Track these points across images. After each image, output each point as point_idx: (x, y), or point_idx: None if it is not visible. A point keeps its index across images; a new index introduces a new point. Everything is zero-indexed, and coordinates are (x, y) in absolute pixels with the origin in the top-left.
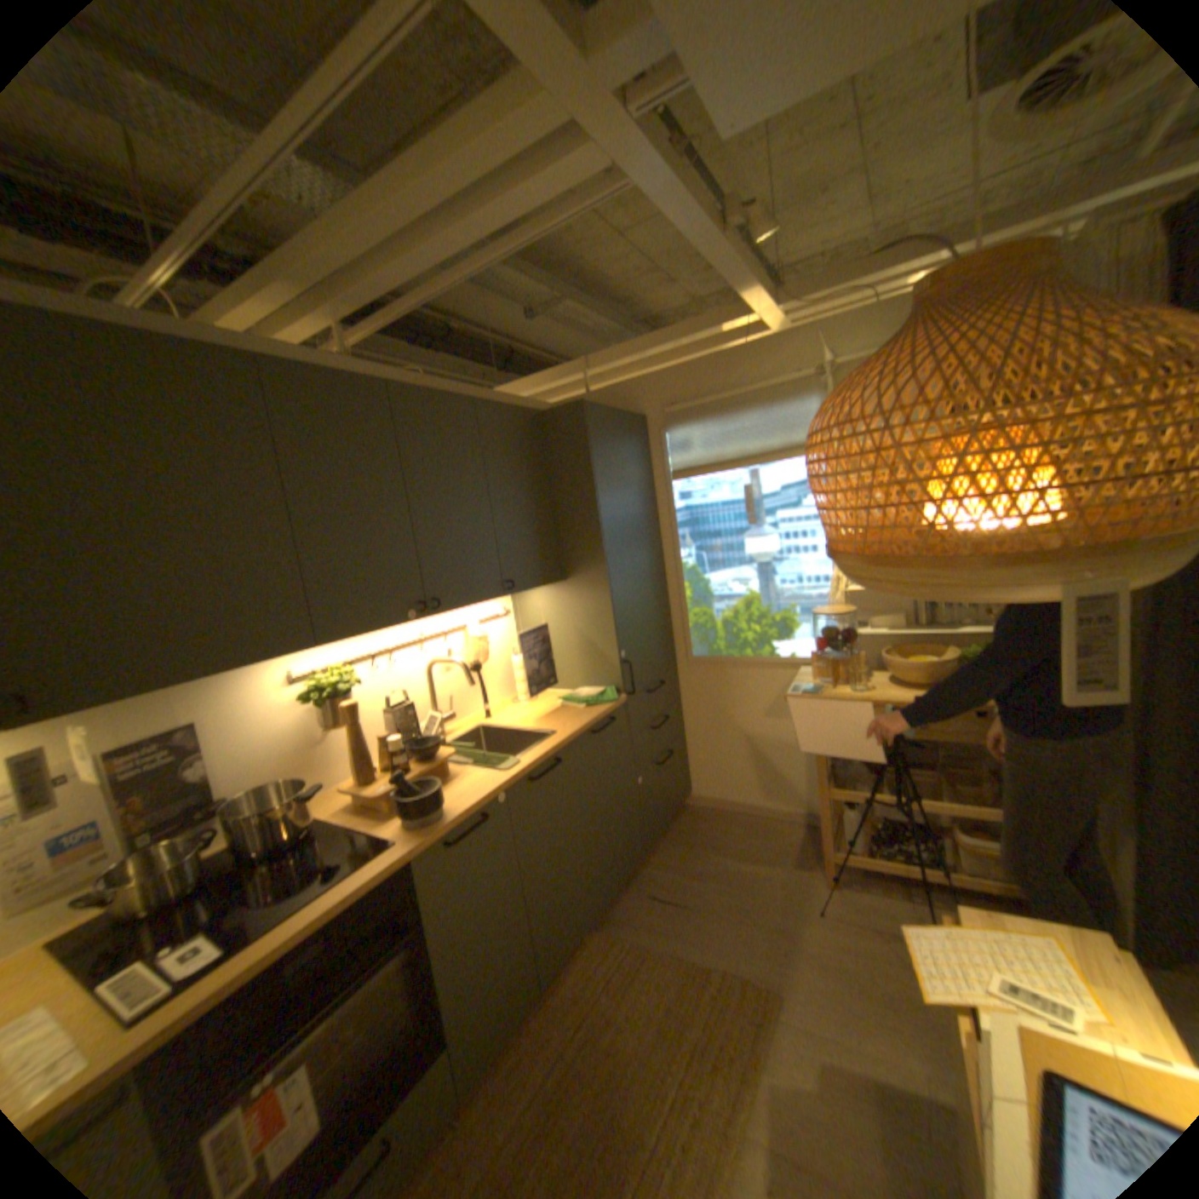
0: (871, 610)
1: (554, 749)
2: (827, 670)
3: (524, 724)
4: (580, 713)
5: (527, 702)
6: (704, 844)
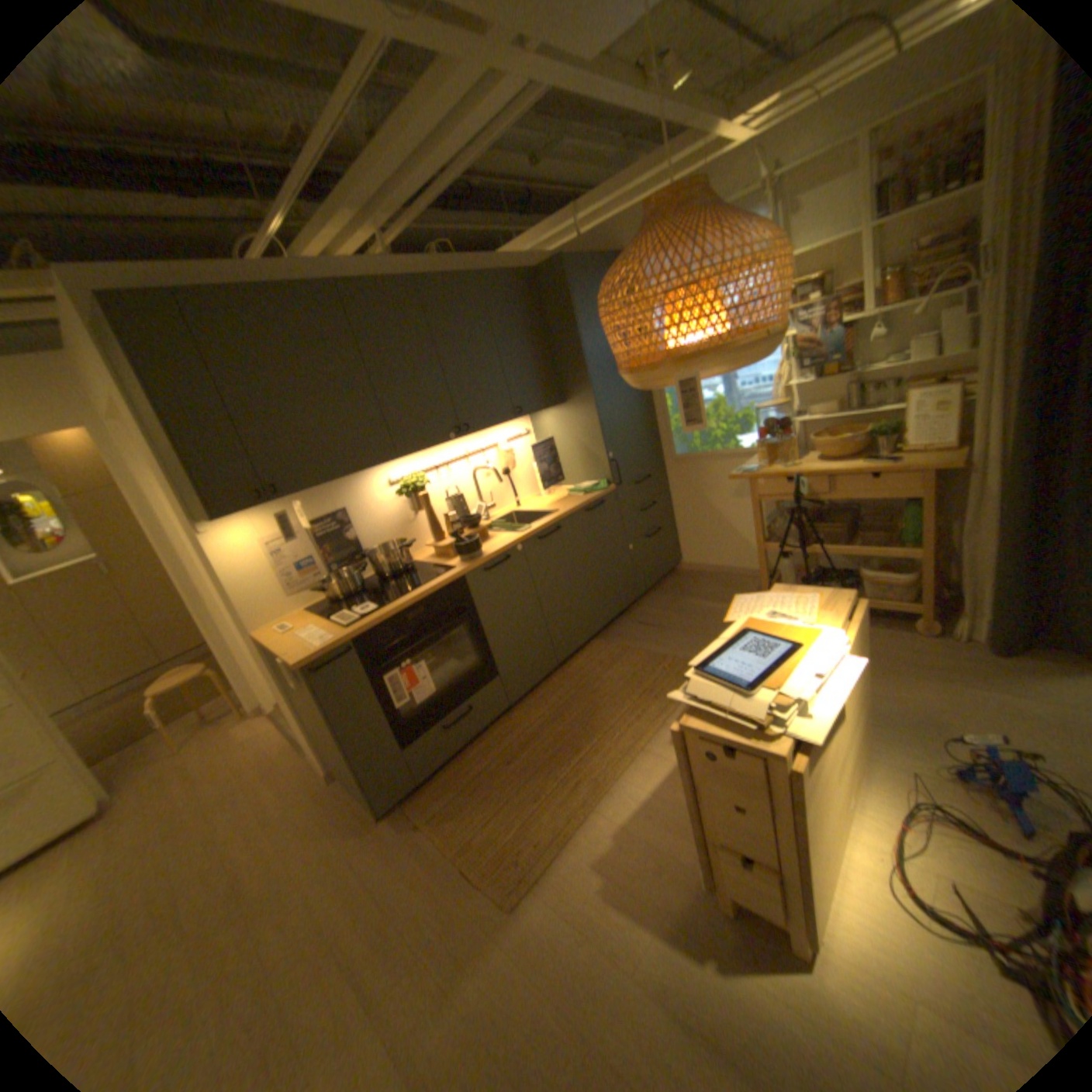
0: (813, 400)
1: (555, 521)
2: (767, 454)
3: (540, 509)
4: (578, 499)
5: (545, 496)
6: (684, 592)
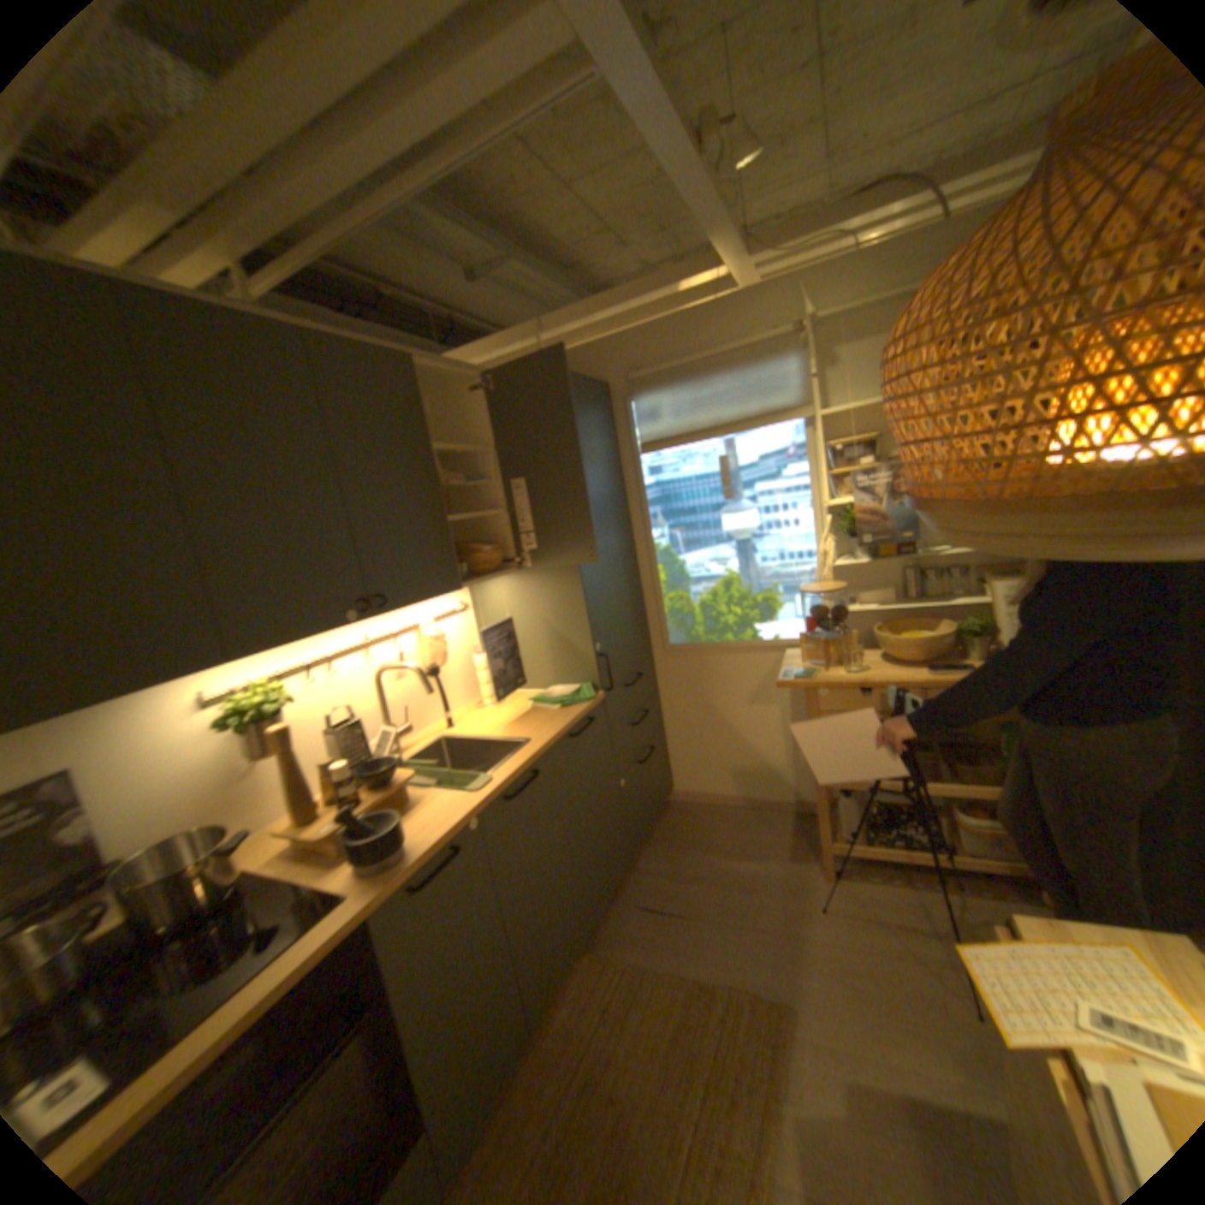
0: (857, 585)
1: (530, 761)
2: (817, 652)
3: (492, 733)
4: (555, 716)
5: (493, 707)
6: (691, 843)
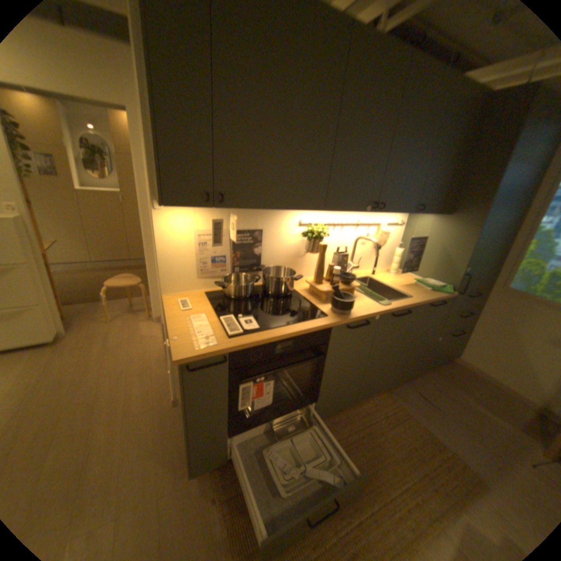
0: None
1: (411, 306)
2: None
3: (393, 285)
4: (428, 292)
5: (395, 274)
6: (460, 386)
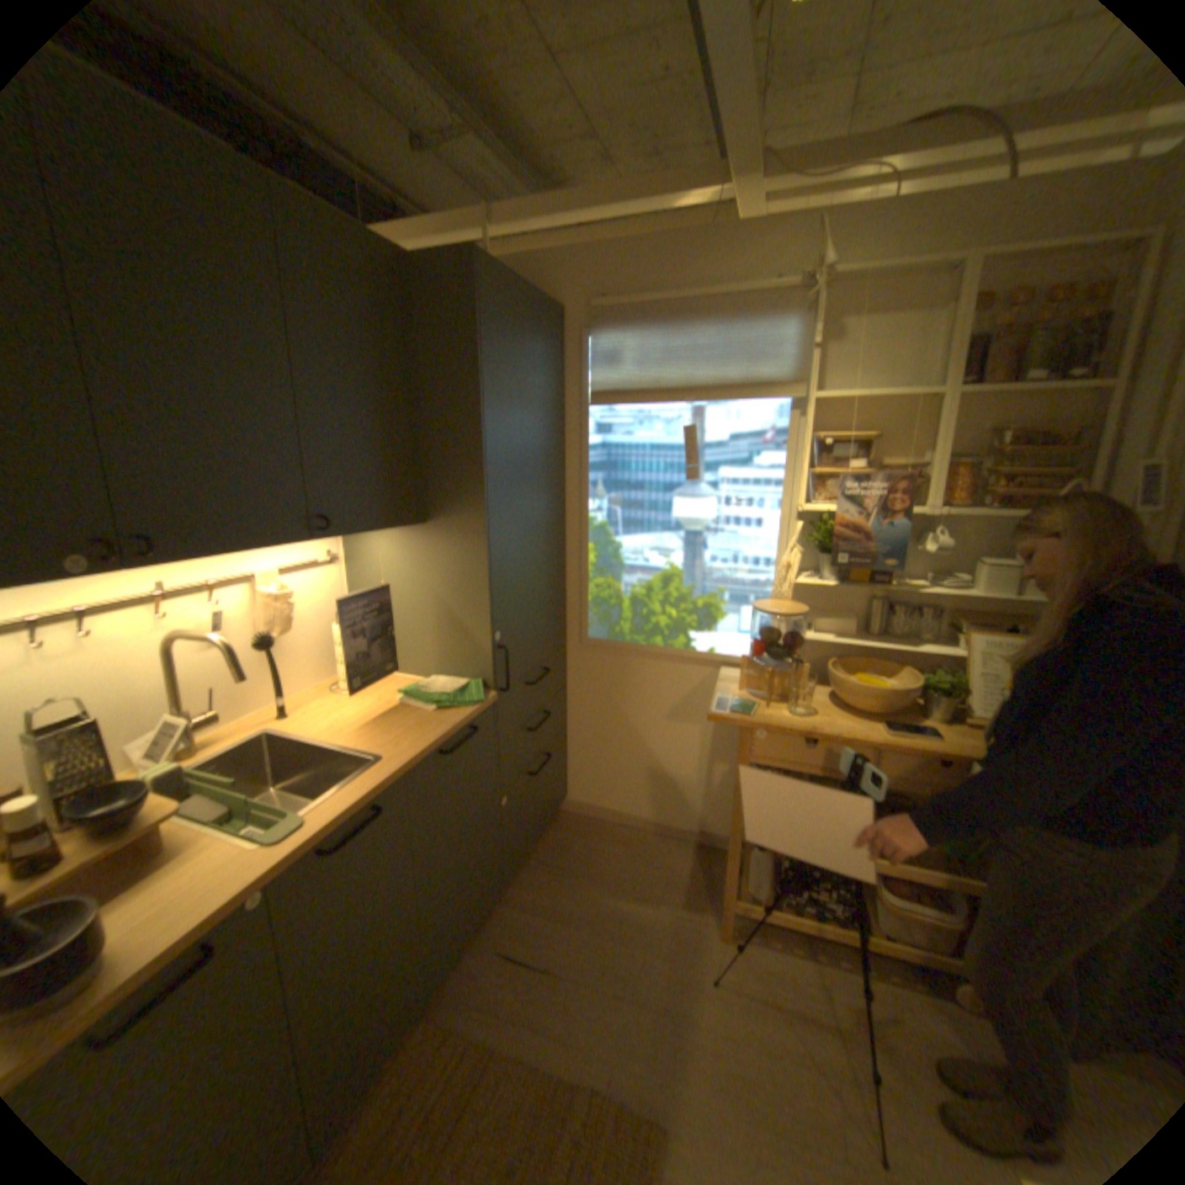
0: (815, 607)
1: (373, 794)
2: (760, 681)
3: (336, 735)
4: (427, 721)
5: (352, 693)
6: (577, 869)
